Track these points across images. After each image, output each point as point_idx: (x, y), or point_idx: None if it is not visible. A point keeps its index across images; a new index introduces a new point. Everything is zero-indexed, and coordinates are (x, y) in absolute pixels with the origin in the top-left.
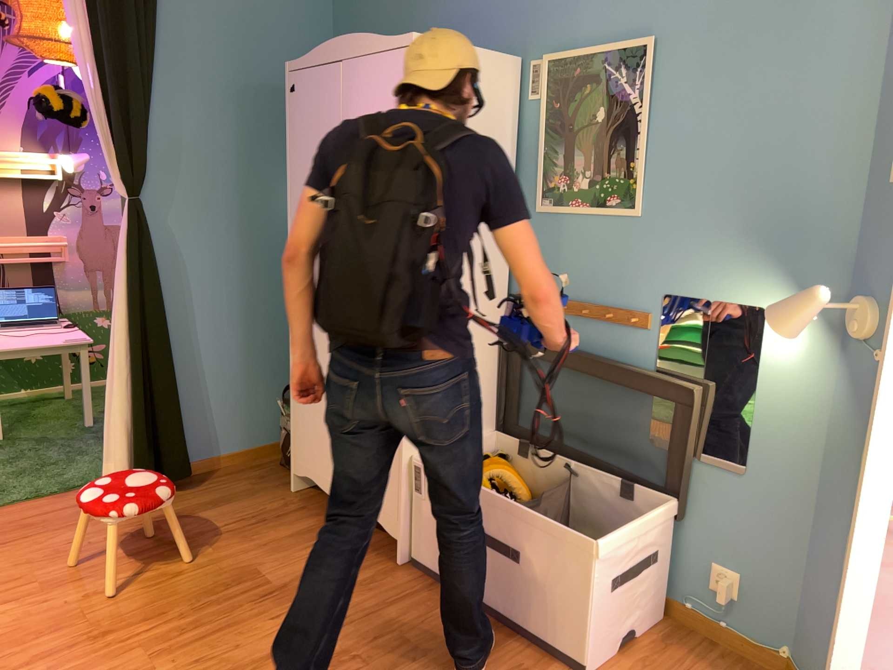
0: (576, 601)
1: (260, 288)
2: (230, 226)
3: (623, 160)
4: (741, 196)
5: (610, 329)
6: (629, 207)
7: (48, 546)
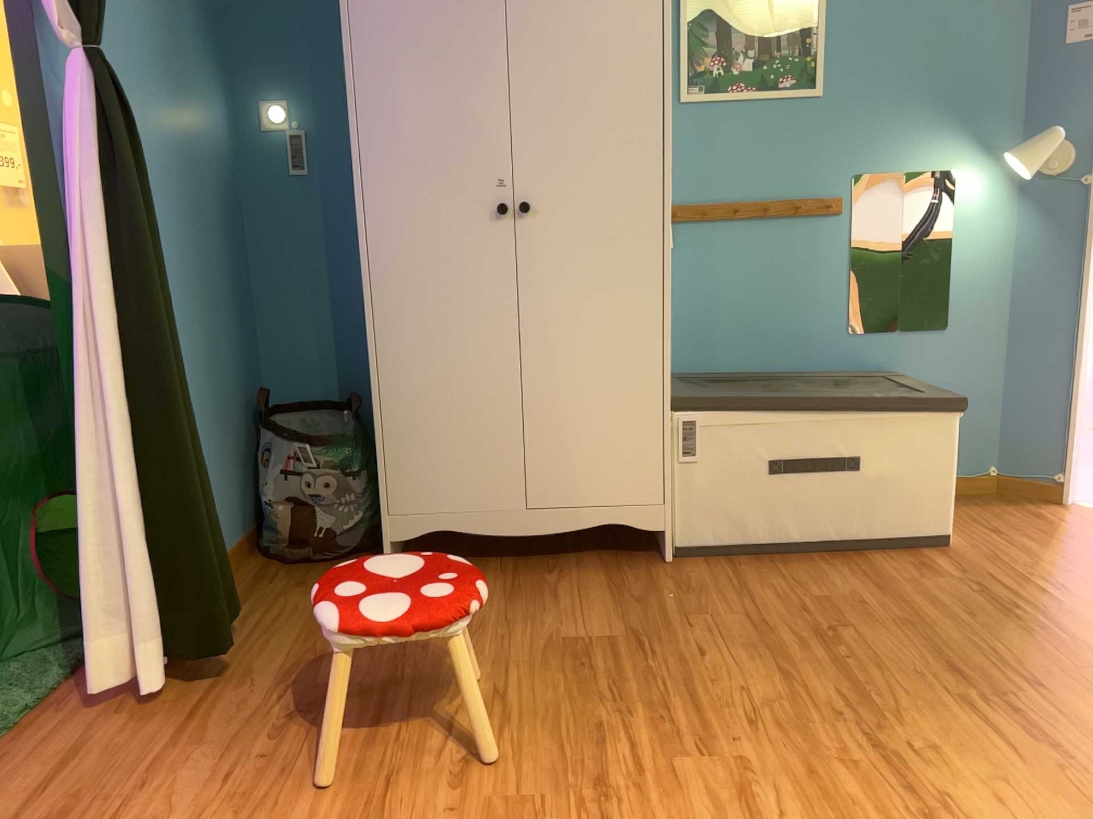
0: (931, 475)
1: (197, 267)
2: (157, 146)
3: (797, 37)
4: (925, 67)
5: (792, 224)
6: (808, 88)
7: (192, 804)
